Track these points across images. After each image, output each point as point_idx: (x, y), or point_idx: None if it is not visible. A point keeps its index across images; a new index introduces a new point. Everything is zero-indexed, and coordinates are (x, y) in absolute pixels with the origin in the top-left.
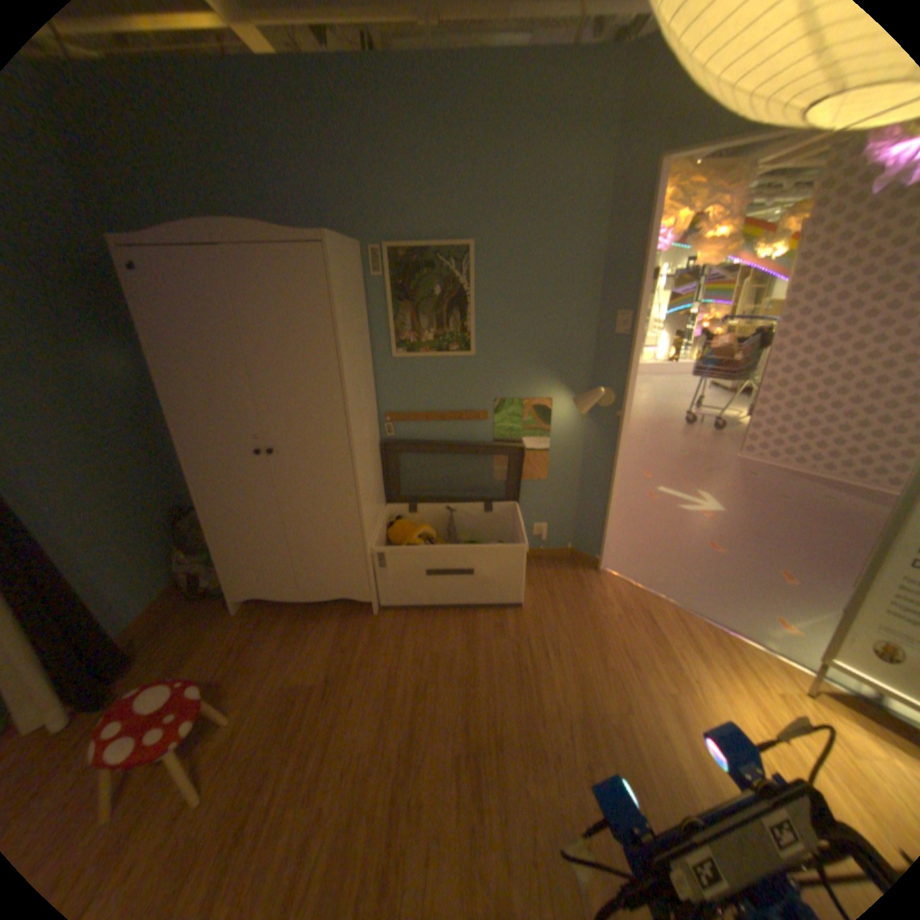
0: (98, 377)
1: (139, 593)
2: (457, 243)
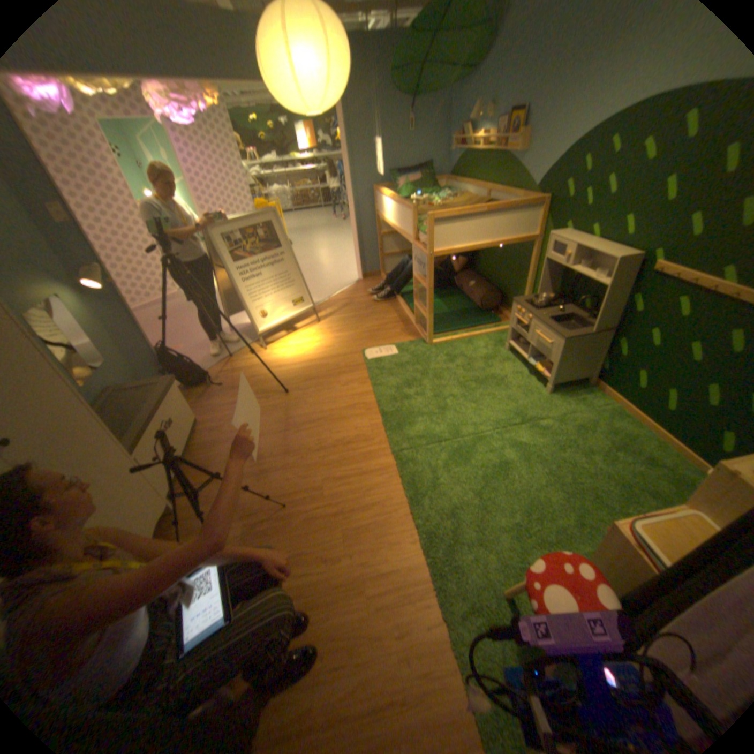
0: None
1: None
2: None
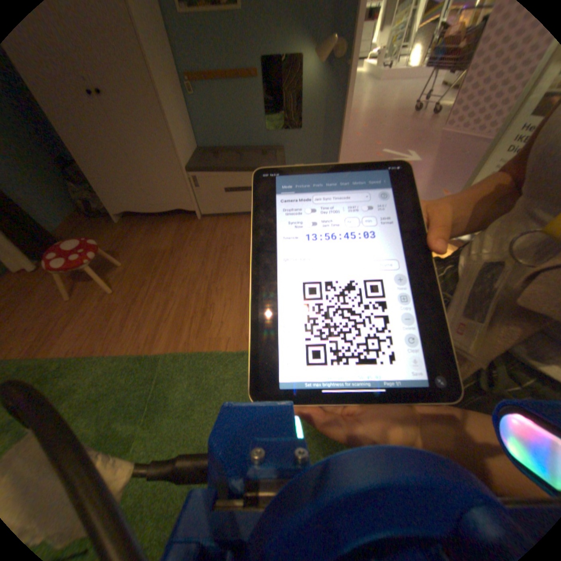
0: None
1: (54, 210)
2: None
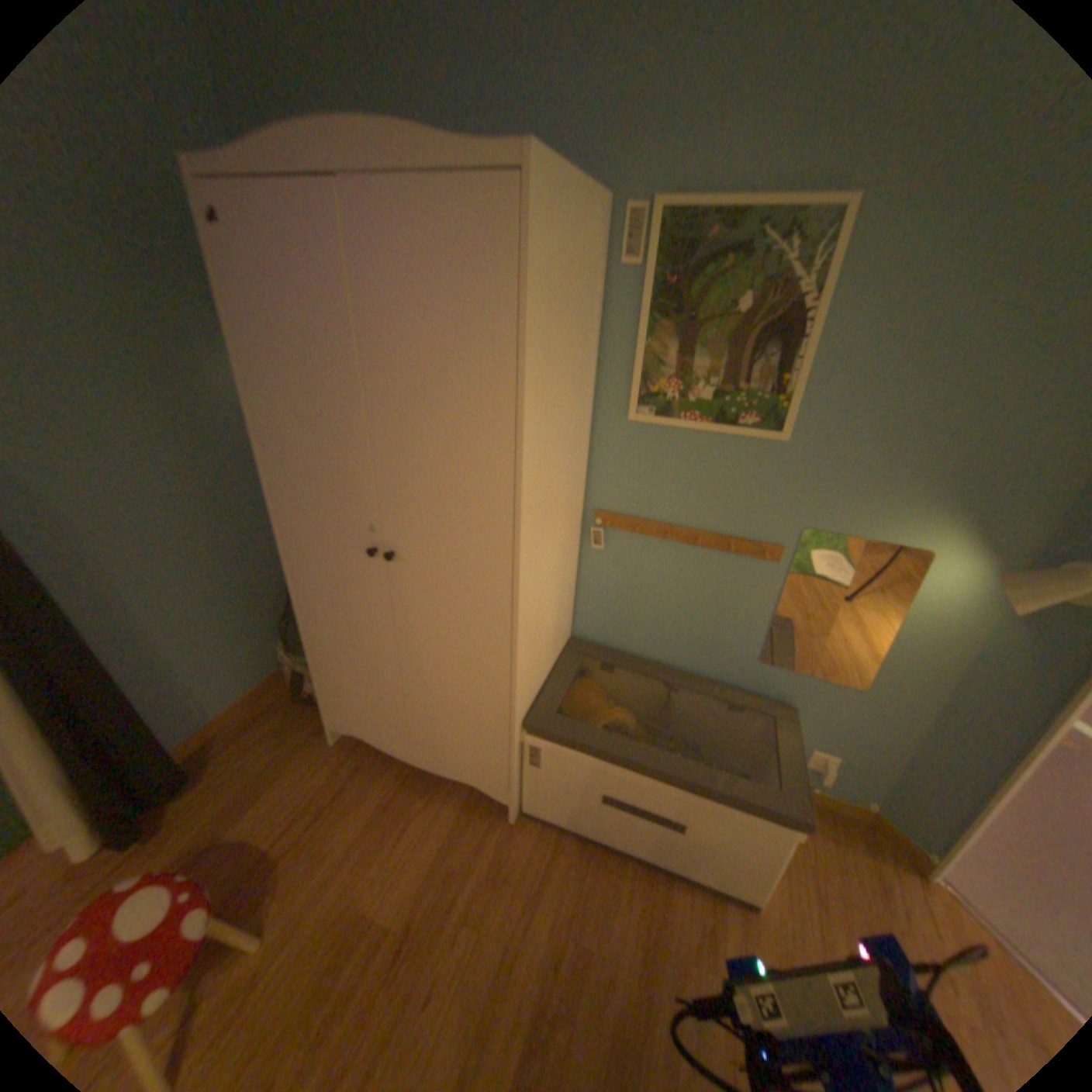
0: (210, 389)
1: (233, 680)
2: (821, 197)
